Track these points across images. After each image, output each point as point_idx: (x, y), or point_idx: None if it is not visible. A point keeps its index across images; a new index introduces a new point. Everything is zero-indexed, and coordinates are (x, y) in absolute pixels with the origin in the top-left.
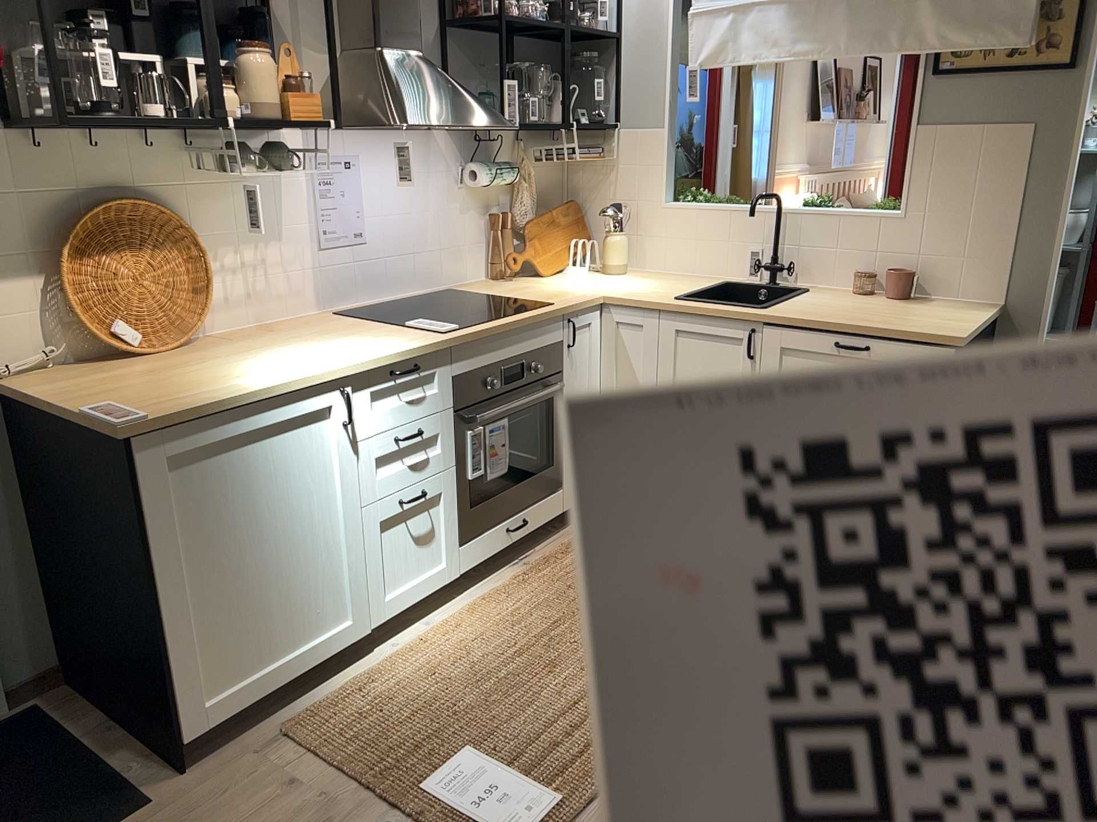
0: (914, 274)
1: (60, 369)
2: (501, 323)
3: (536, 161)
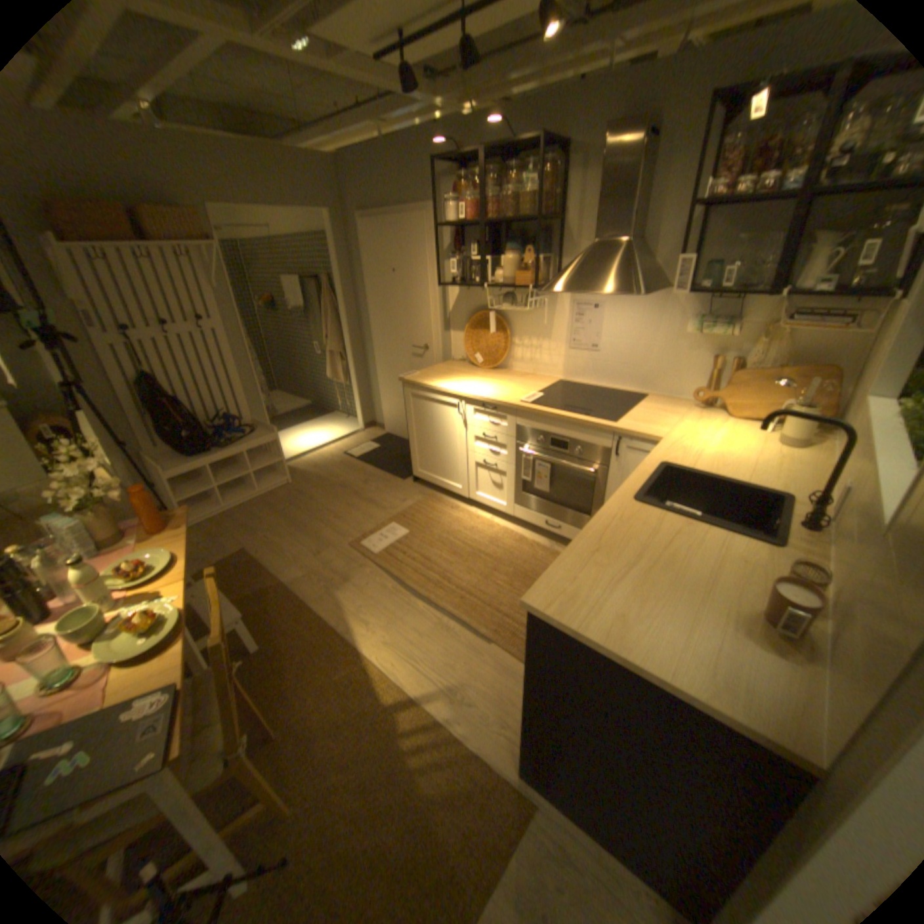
0: (792, 607)
1: (461, 363)
2: (549, 412)
3: (802, 320)
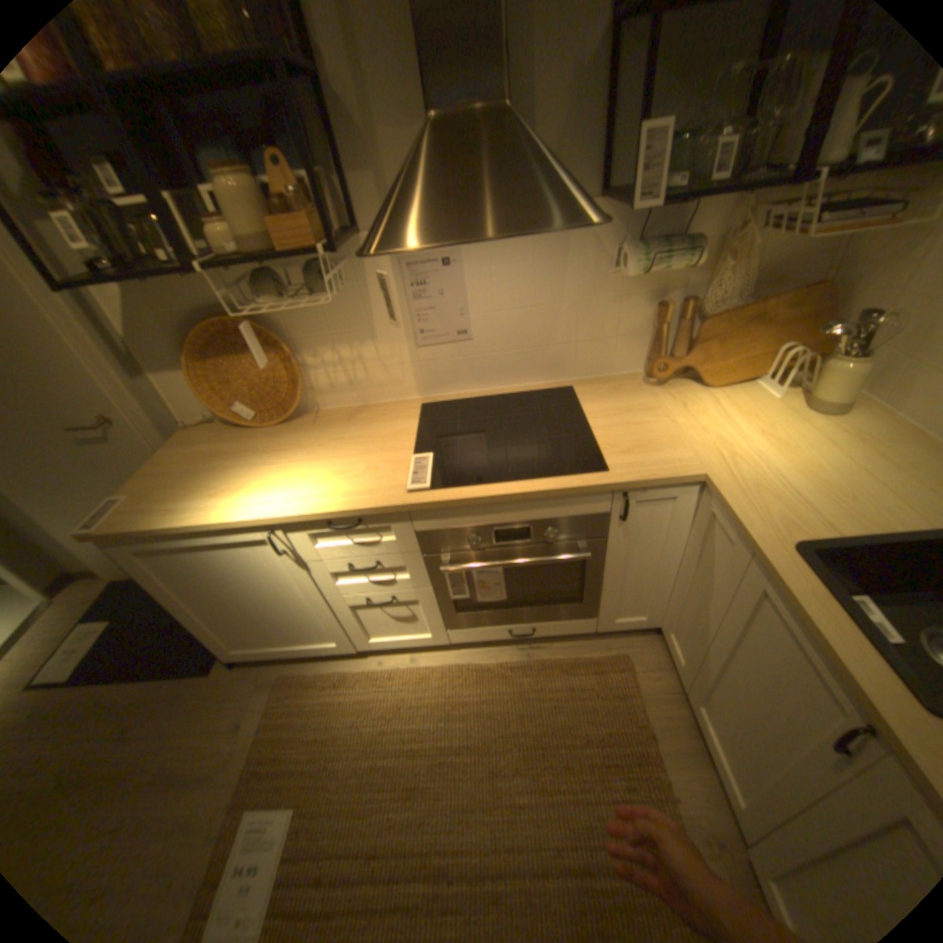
0: None
1: (208, 427)
2: (484, 494)
3: (774, 221)
